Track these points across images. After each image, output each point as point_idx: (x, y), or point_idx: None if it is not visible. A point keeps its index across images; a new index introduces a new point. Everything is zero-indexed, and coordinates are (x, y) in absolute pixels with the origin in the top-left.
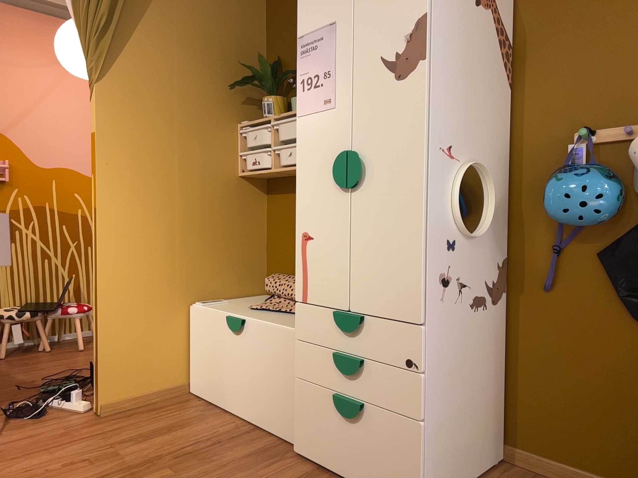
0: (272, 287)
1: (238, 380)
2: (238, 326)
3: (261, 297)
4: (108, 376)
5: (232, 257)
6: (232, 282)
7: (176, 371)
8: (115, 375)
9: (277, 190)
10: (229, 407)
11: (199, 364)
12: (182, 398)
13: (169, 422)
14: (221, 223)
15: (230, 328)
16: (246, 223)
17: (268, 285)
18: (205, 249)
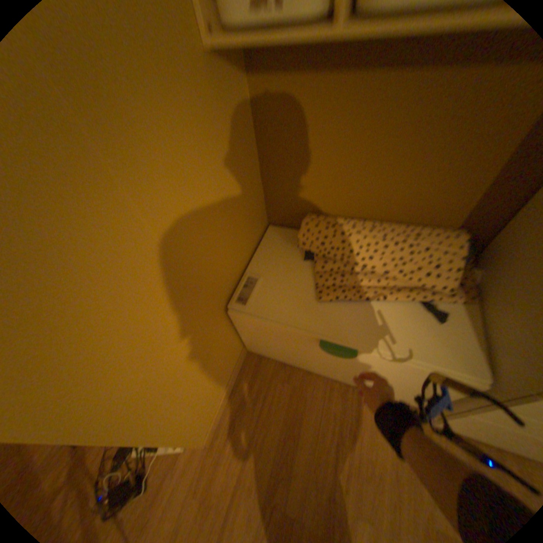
0: (318, 247)
1: (333, 367)
2: (351, 356)
3: (277, 237)
4: (196, 431)
5: (238, 214)
6: (246, 241)
7: (235, 353)
8: (200, 422)
9: (277, 61)
10: (316, 371)
11: (260, 344)
12: (250, 362)
13: (278, 418)
14: (215, 177)
15: (329, 350)
16: (239, 149)
17: (308, 243)
18: (214, 236)
